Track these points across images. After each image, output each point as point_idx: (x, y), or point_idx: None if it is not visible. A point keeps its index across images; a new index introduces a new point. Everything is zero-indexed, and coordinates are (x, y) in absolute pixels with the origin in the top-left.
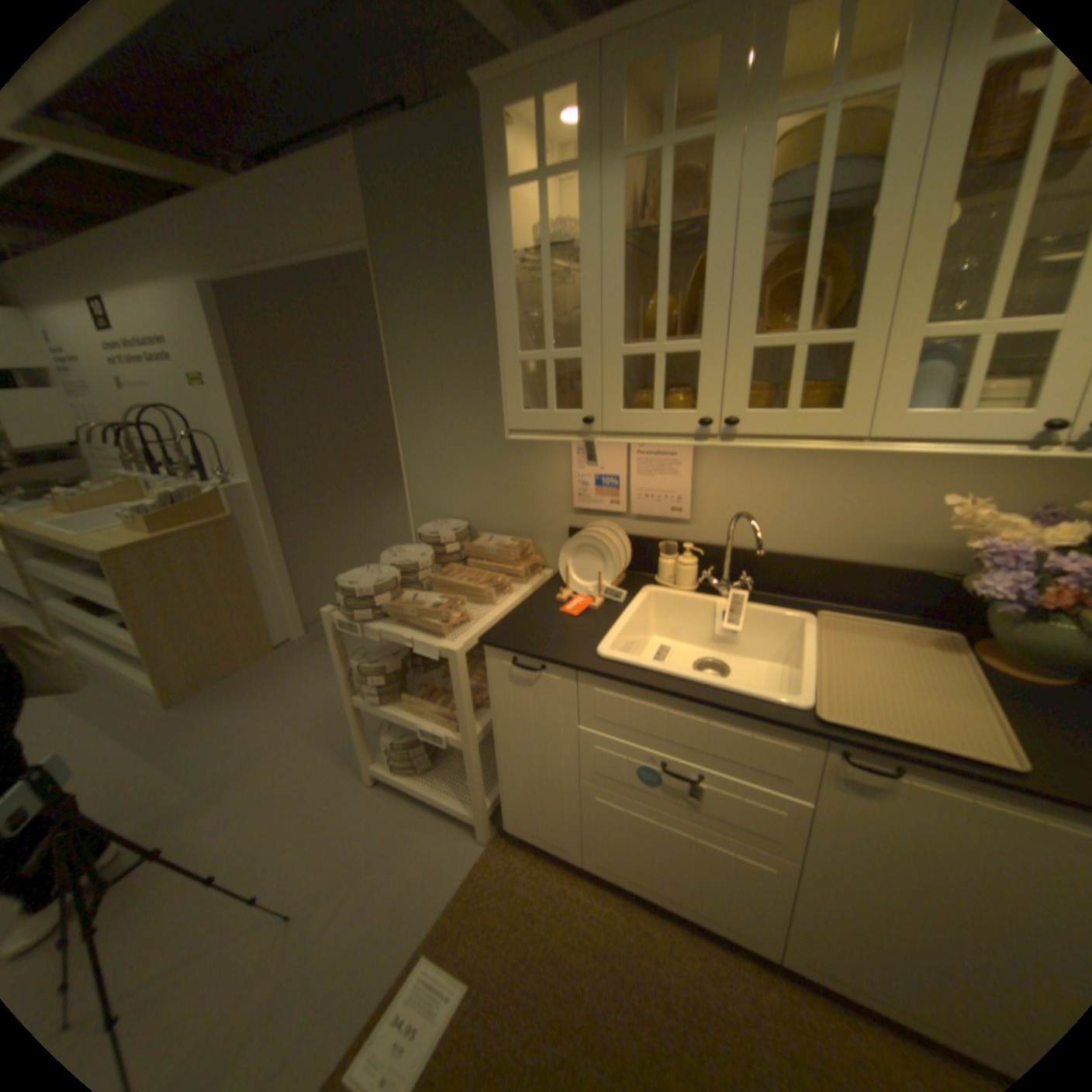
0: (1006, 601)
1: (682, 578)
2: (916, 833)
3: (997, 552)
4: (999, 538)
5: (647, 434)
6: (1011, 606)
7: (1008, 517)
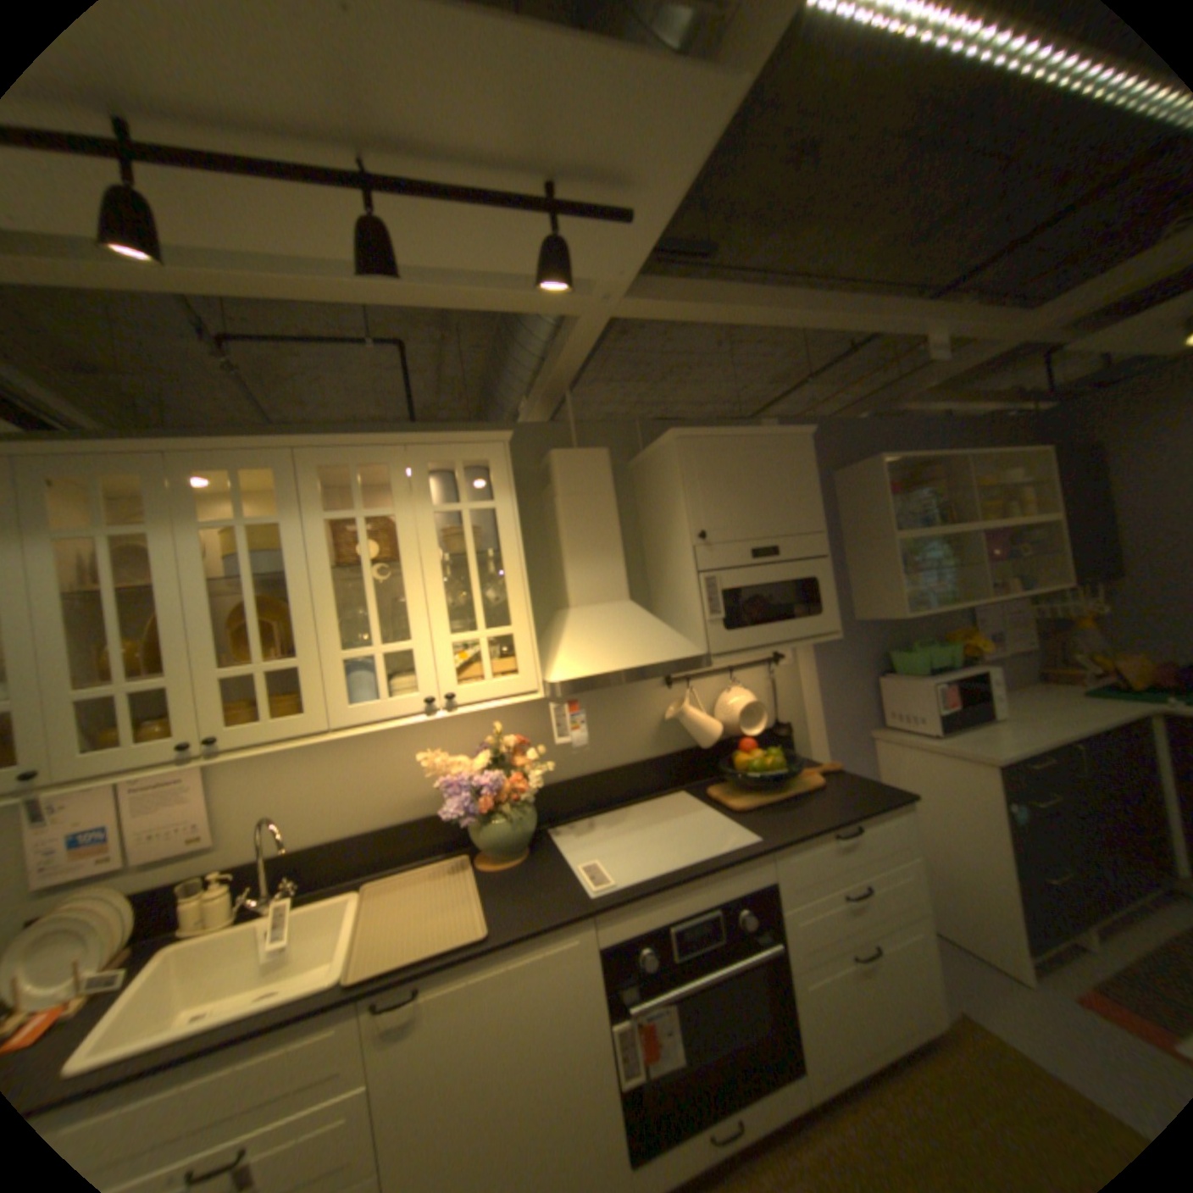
0: (468, 817)
1: (212, 915)
2: (444, 1044)
3: (452, 785)
4: (451, 775)
5: (121, 771)
6: (475, 819)
7: (459, 758)
